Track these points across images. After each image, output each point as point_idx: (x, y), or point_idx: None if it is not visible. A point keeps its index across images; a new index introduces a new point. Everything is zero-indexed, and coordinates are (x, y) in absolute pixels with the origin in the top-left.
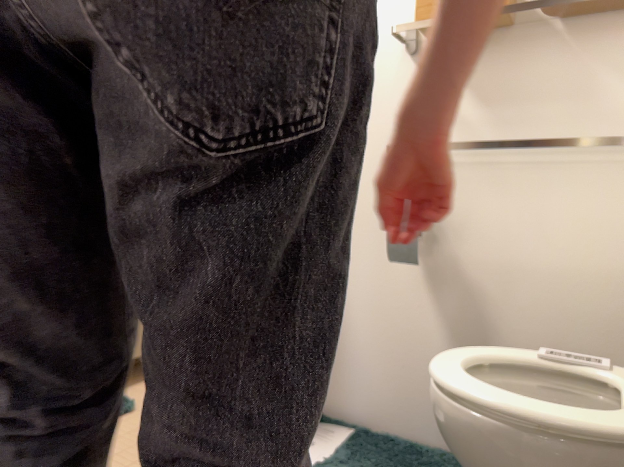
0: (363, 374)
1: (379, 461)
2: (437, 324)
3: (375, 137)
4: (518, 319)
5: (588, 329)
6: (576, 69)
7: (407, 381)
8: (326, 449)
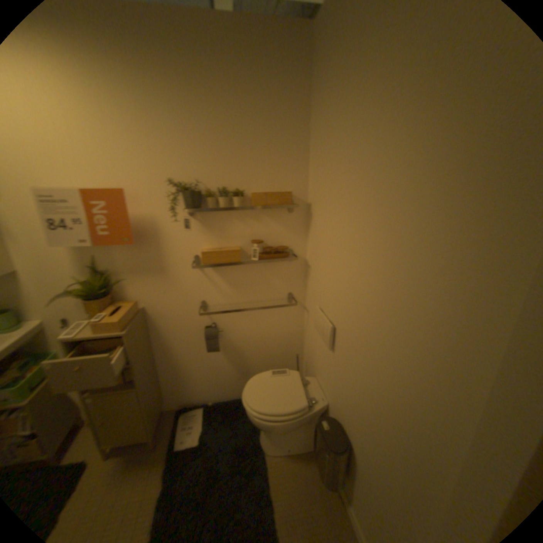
0: (198, 387)
1: (218, 420)
2: (225, 362)
3: (186, 301)
4: (253, 353)
5: (273, 350)
6: (262, 275)
7: (217, 384)
8: (196, 426)
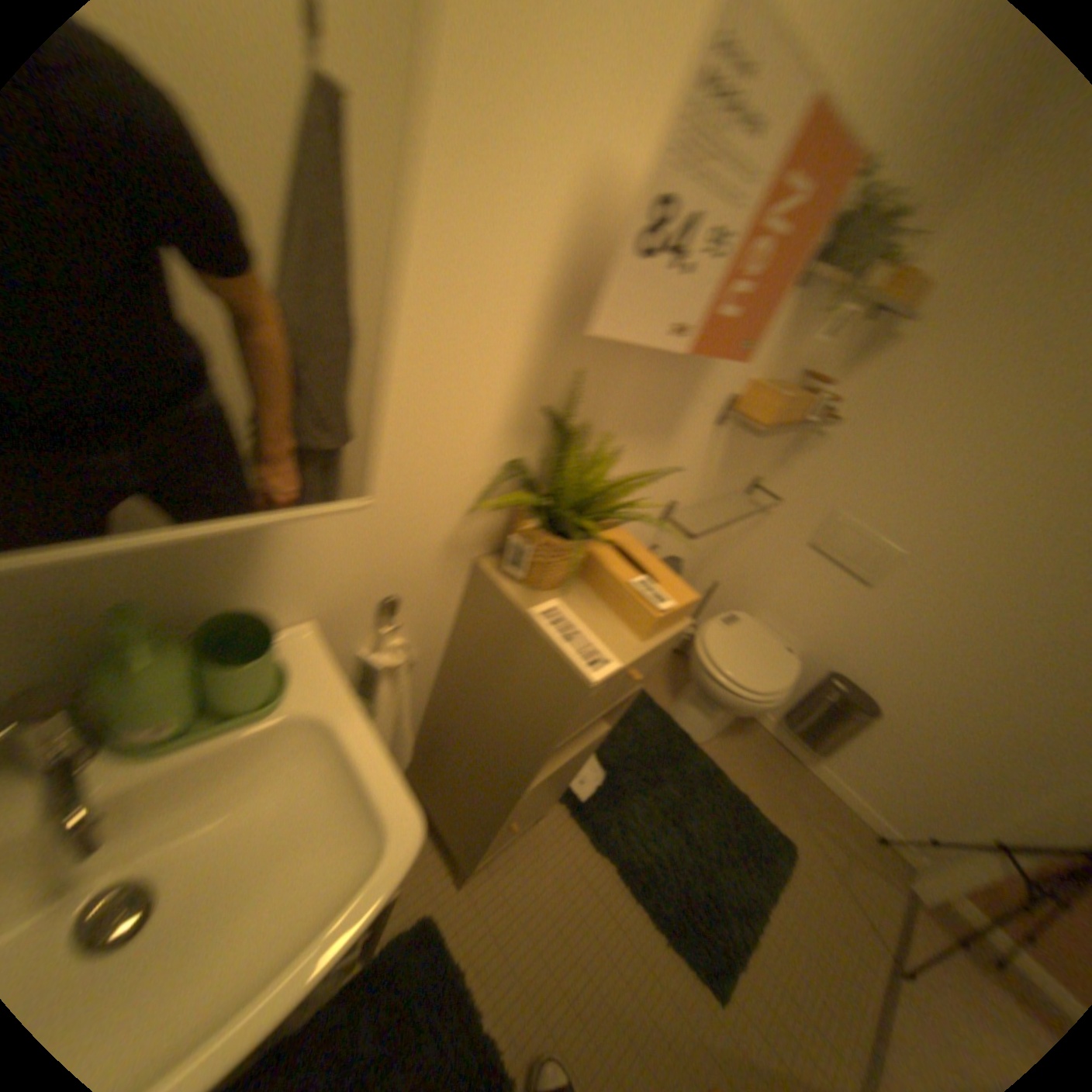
0: None
1: None
2: None
3: (656, 504)
4: None
5: None
6: (765, 443)
7: None
8: None
